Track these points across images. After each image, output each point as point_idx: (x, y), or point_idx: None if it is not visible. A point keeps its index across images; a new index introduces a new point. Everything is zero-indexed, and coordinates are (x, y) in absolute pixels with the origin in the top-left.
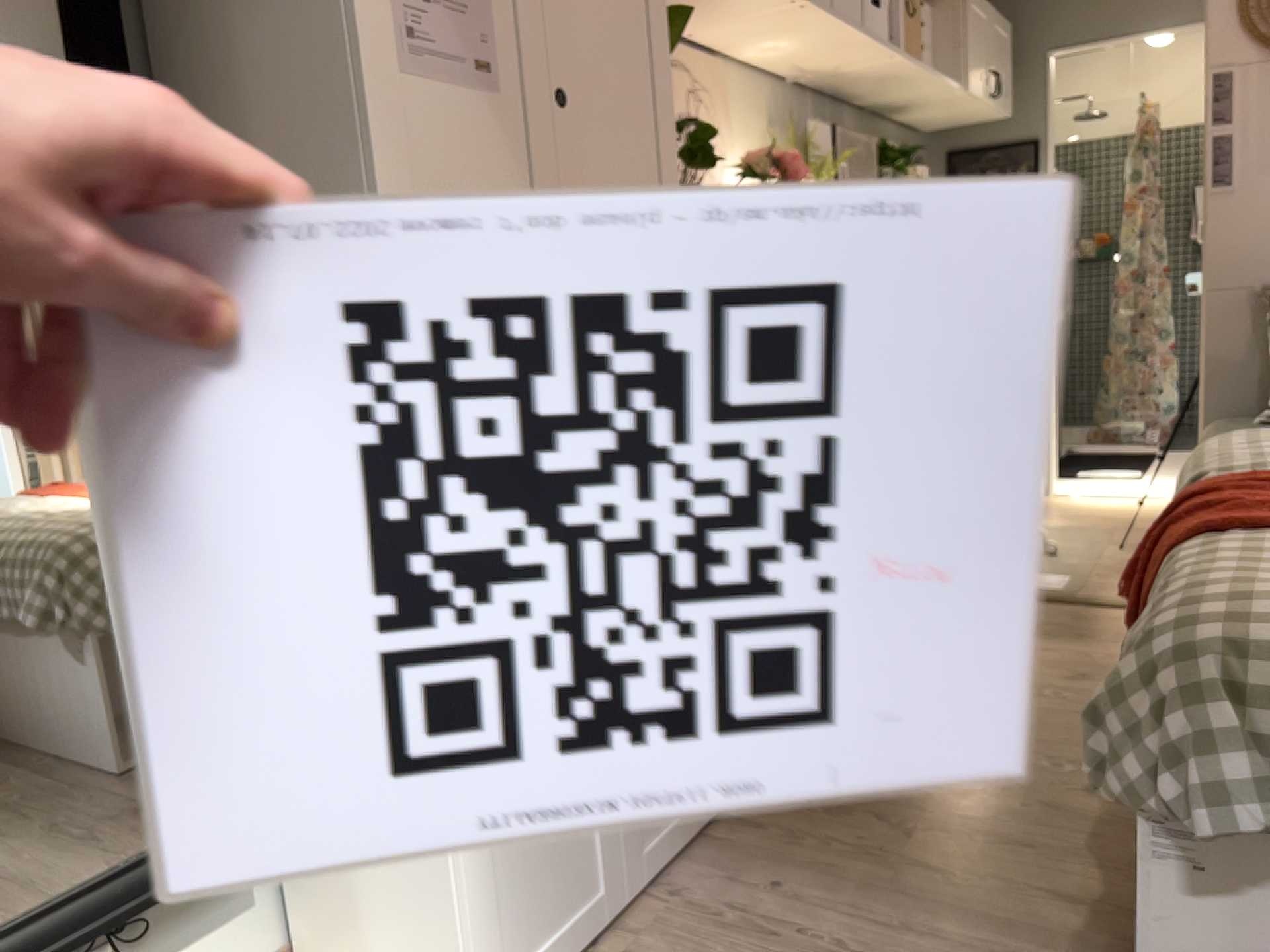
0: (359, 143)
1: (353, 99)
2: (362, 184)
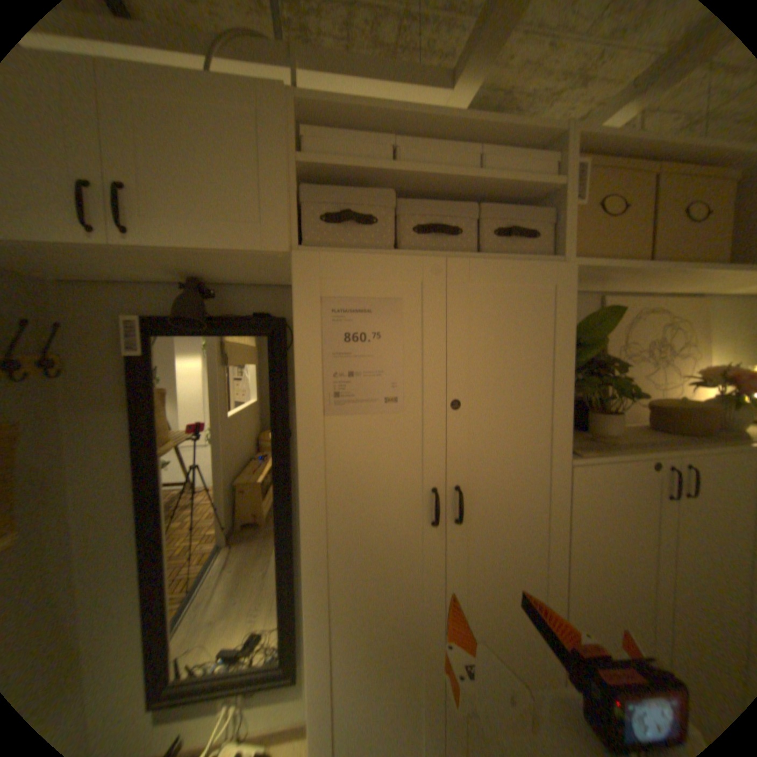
0: (300, 457)
1: (300, 437)
2: (300, 475)
